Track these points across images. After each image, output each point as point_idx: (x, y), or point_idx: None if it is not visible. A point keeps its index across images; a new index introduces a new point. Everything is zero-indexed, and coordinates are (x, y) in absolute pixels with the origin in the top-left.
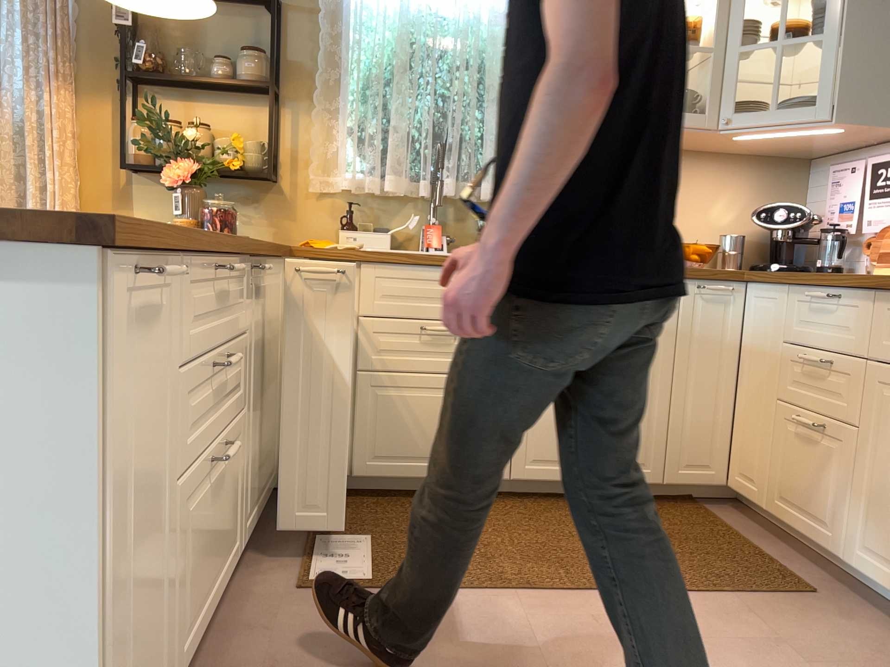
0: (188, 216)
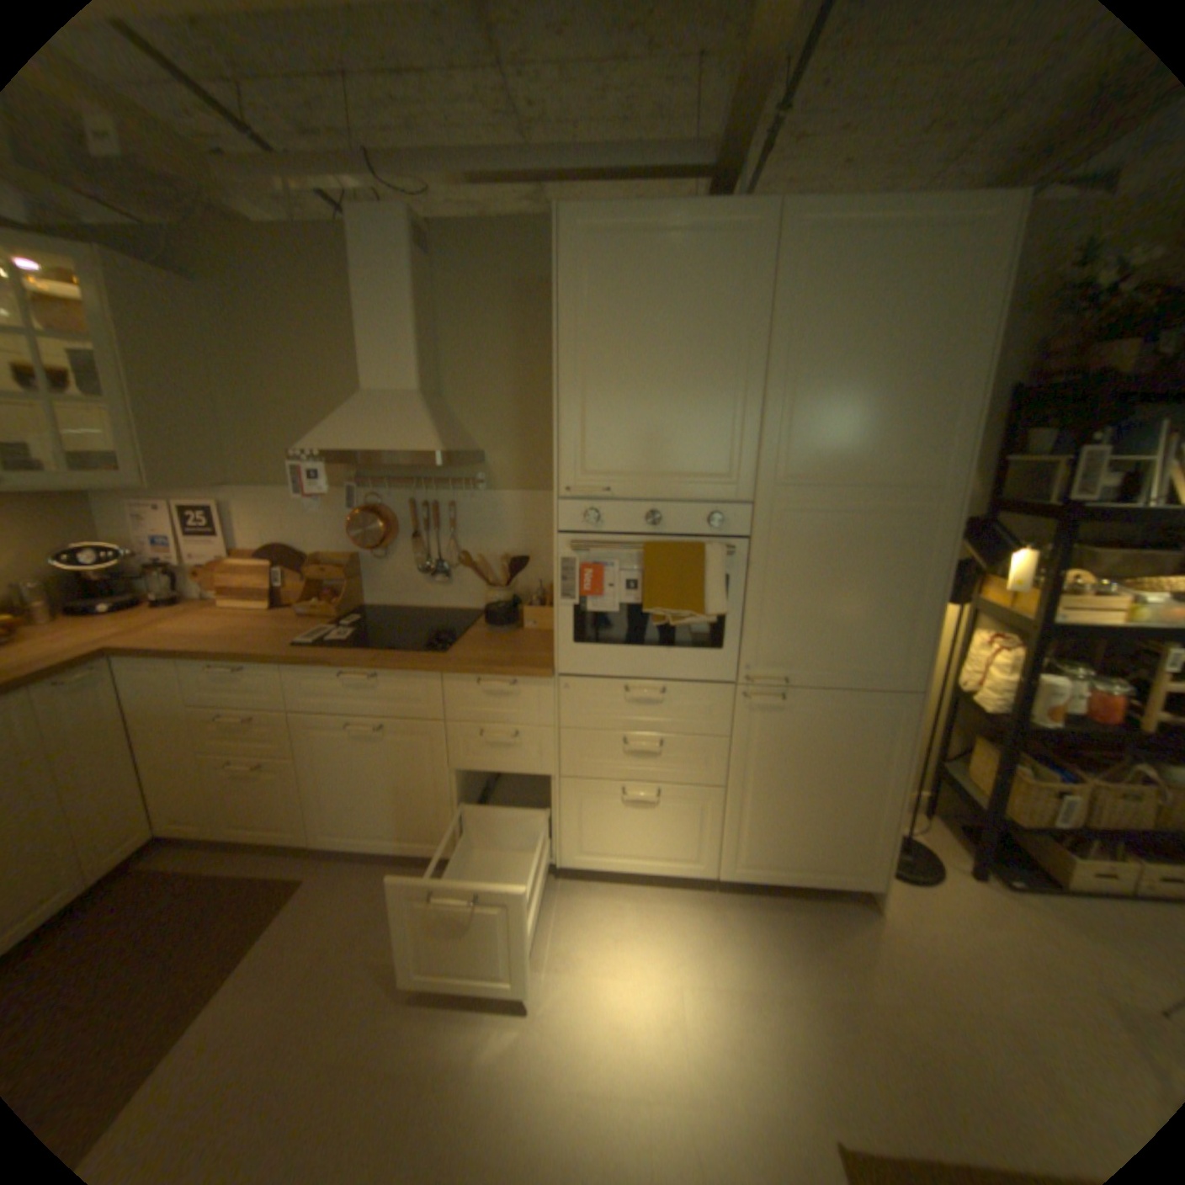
0: None
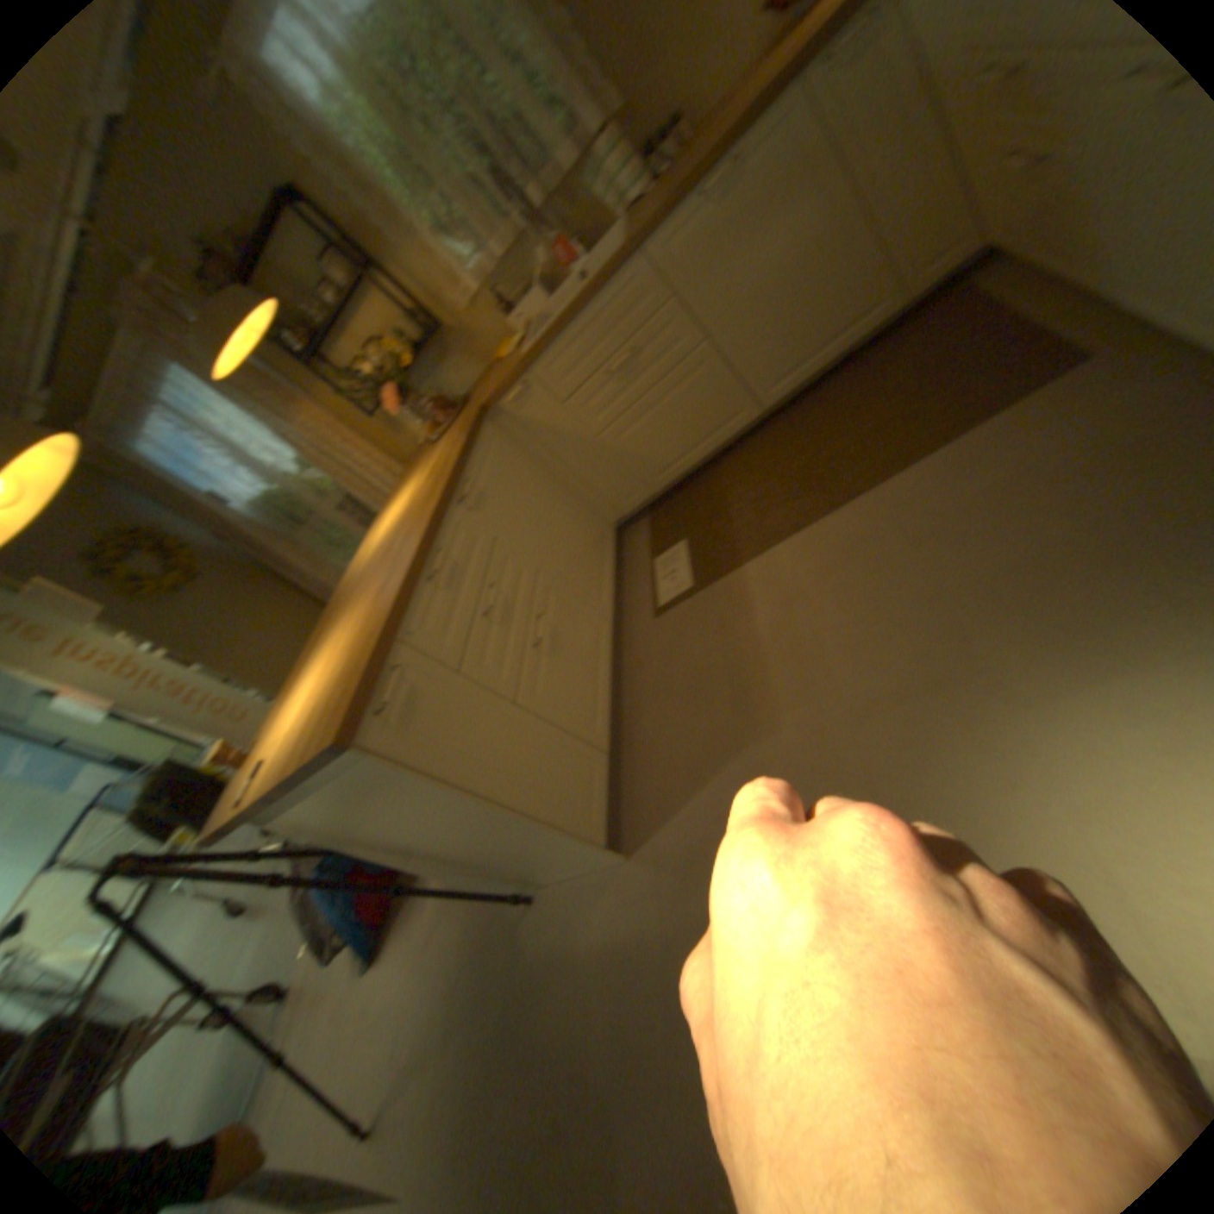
0: (421, 420)
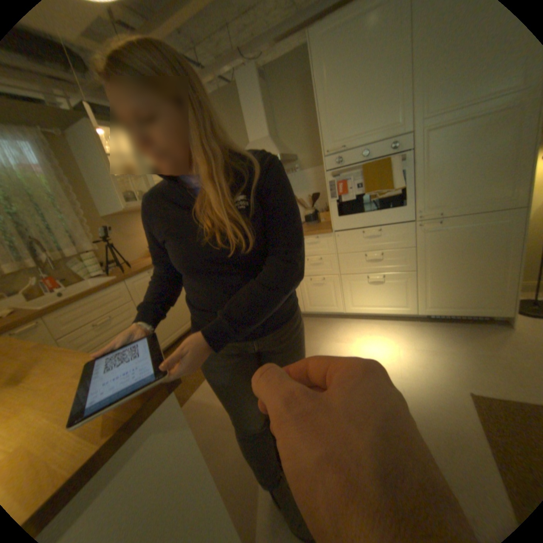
0: None
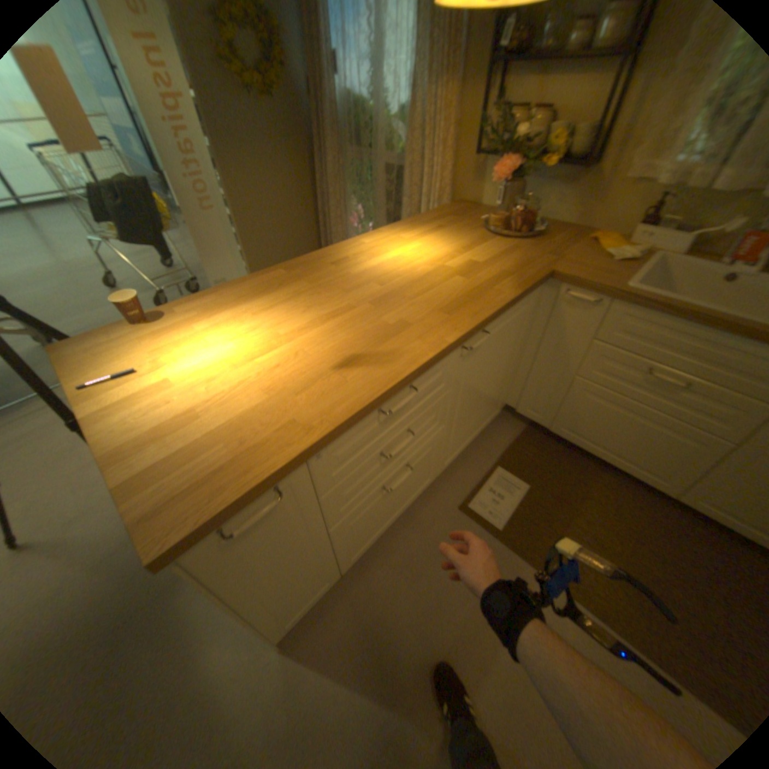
0: (503, 206)
